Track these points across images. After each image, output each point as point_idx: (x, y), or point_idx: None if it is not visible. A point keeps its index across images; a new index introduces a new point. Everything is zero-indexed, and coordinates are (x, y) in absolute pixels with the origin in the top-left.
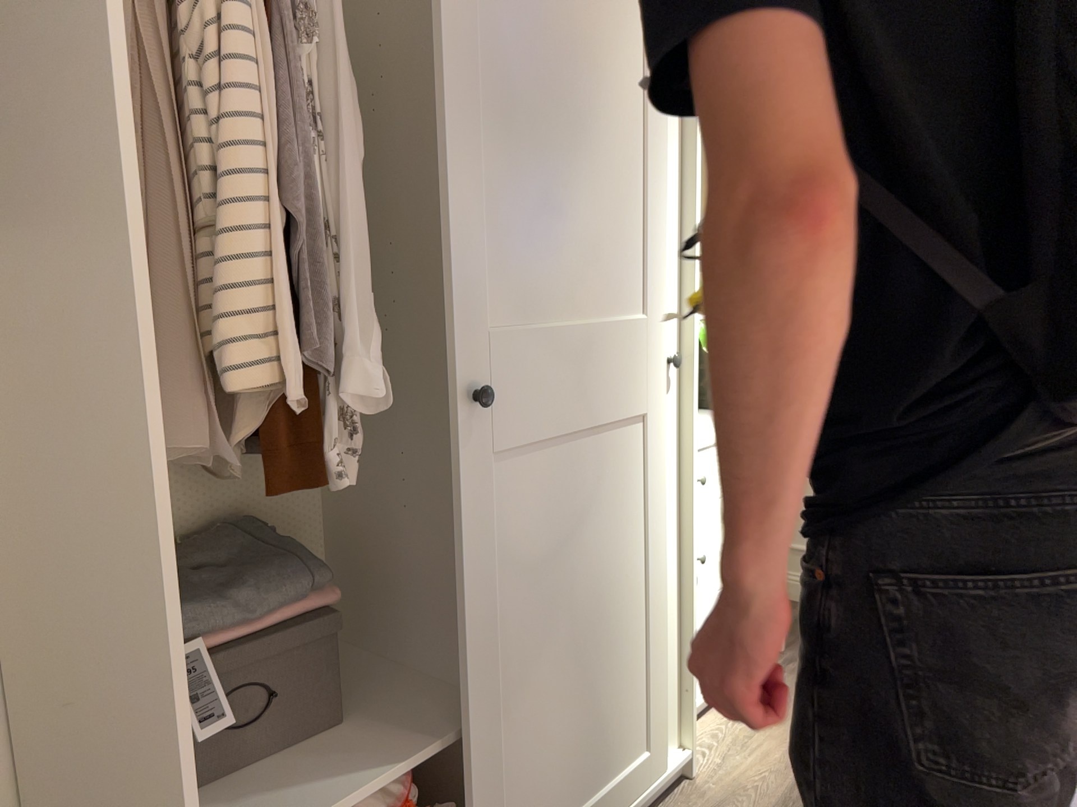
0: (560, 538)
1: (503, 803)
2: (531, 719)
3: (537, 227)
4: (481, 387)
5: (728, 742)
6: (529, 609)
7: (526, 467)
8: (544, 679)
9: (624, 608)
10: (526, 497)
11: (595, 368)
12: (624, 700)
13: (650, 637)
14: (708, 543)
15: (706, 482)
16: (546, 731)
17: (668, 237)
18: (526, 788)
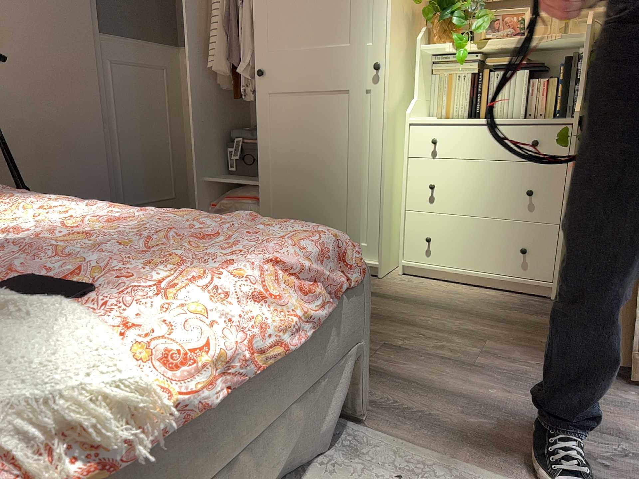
0: (306, 133)
1: (271, 209)
2: (288, 192)
3: (296, 15)
4: (263, 71)
5: (419, 285)
6: (288, 153)
7: (287, 102)
8: (298, 183)
9: (342, 176)
10: (287, 113)
11: (324, 69)
12: (342, 216)
13: (361, 198)
14: (445, 181)
15: (434, 142)
16: (298, 202)
17: (376, 5)
18: (279, 210)
